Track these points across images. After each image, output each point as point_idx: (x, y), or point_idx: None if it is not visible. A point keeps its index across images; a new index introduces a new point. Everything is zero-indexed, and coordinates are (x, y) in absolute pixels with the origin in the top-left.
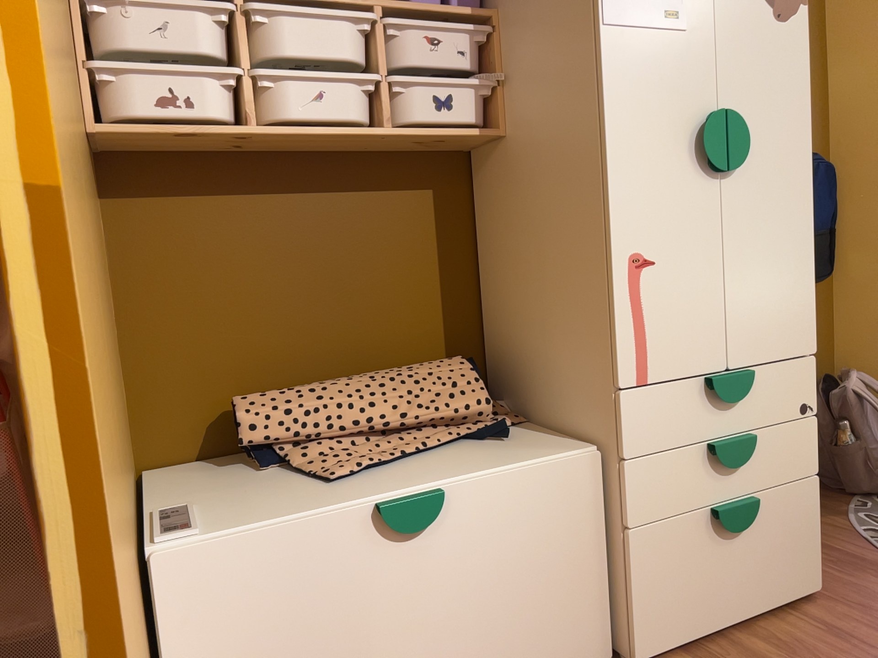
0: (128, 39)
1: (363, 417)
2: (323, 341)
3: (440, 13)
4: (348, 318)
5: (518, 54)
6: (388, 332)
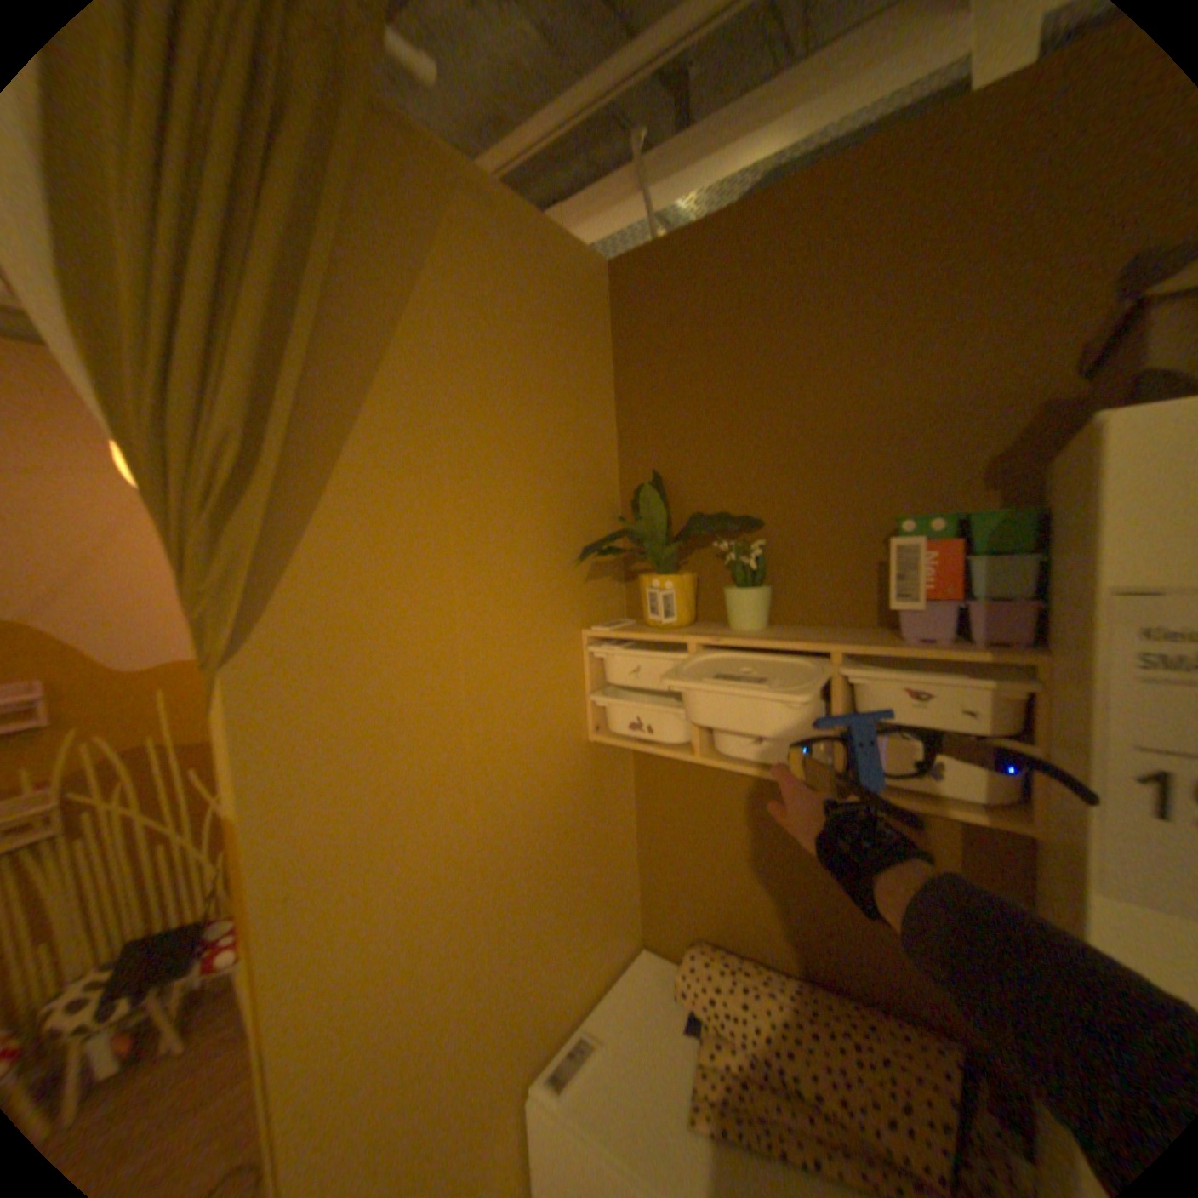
0: (614, 676)
1: (777, 1061)
2: (795, 928)
3: (928, 662)
4: (824, 920)
5: (1062, 747)
6: (872, 957)
